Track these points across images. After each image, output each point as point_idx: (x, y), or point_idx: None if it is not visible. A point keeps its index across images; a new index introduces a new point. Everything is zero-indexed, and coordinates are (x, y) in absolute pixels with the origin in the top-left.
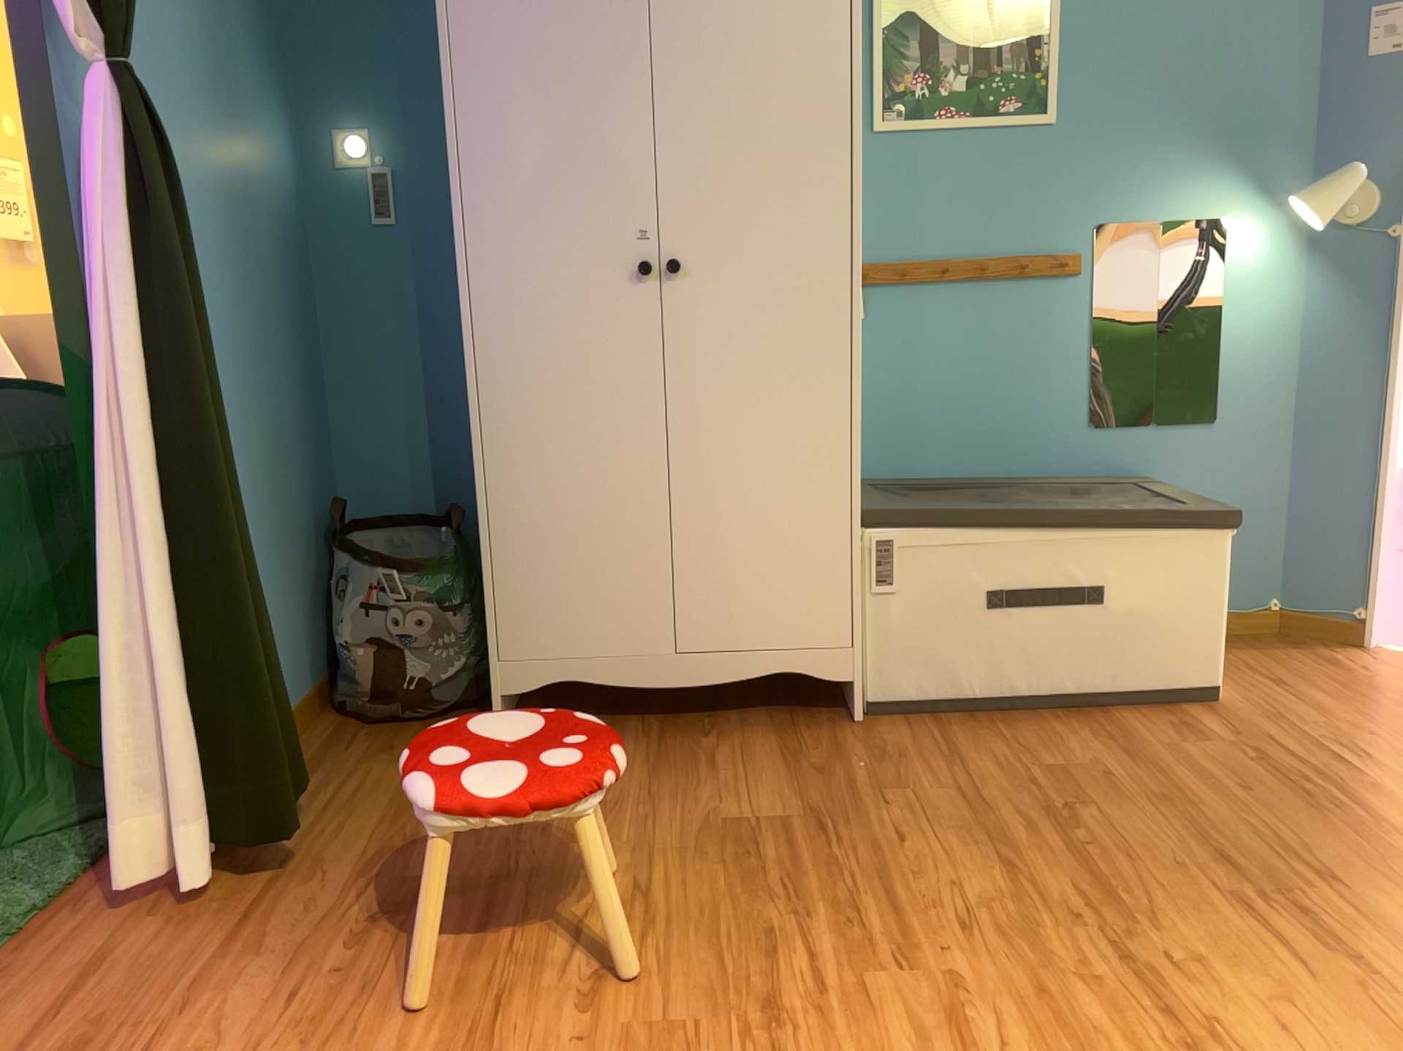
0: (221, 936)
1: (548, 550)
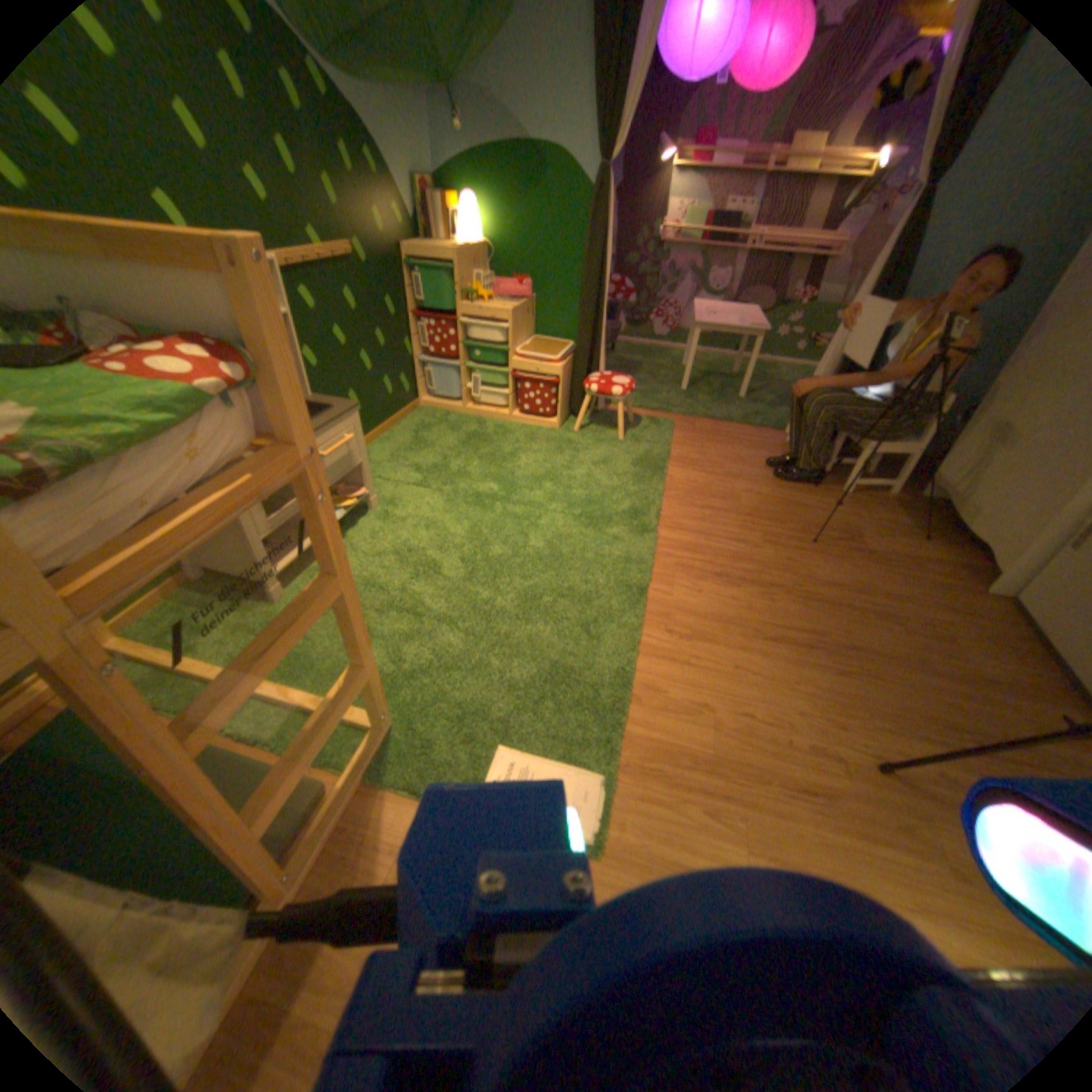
0: (769, 452)
1: (974, 437)
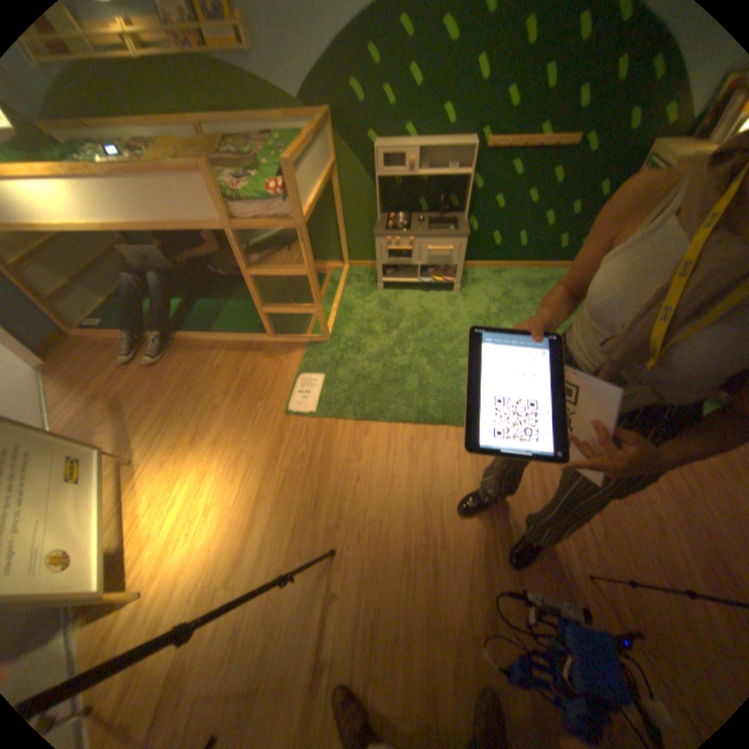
0: None
1: None
